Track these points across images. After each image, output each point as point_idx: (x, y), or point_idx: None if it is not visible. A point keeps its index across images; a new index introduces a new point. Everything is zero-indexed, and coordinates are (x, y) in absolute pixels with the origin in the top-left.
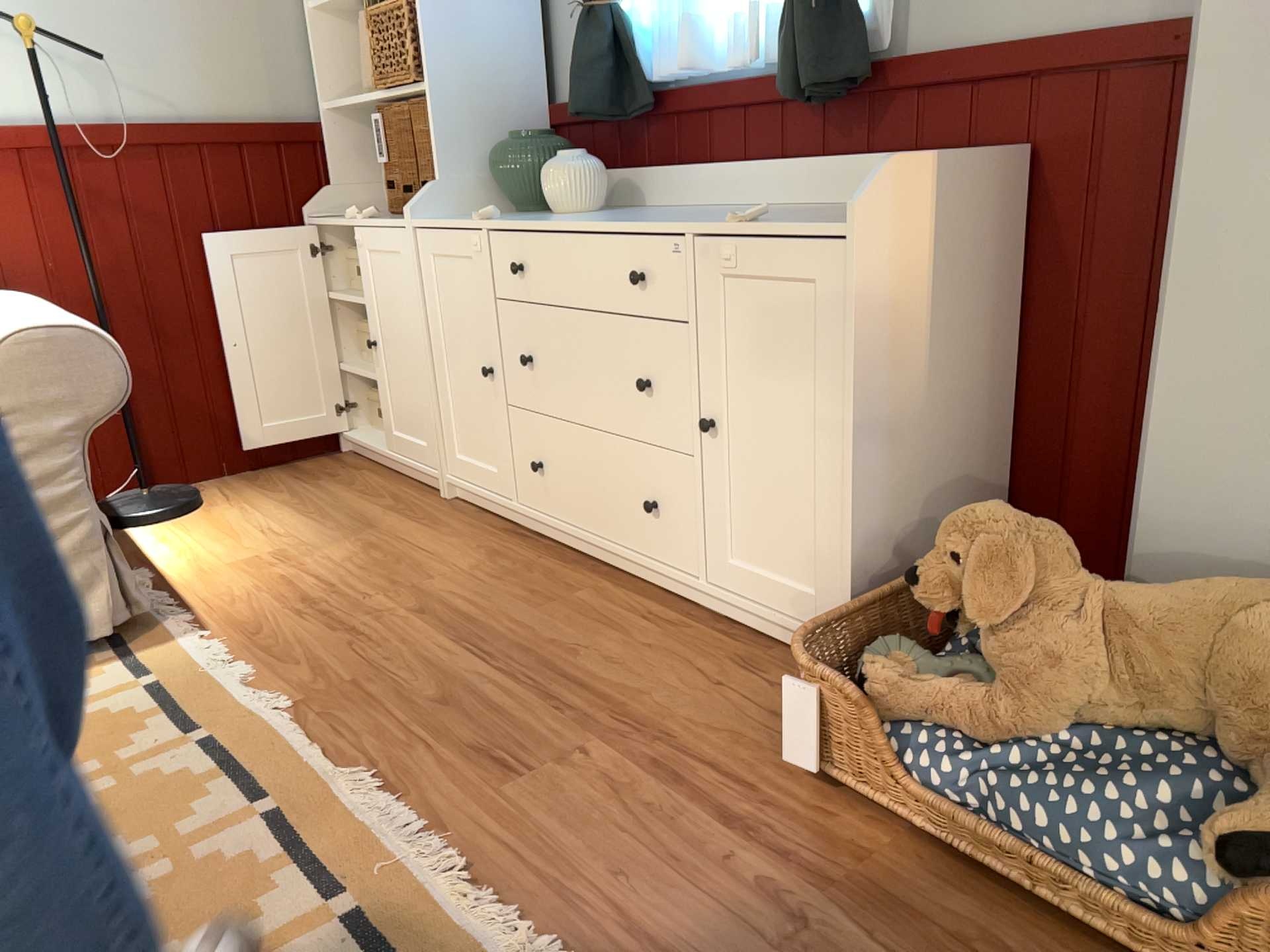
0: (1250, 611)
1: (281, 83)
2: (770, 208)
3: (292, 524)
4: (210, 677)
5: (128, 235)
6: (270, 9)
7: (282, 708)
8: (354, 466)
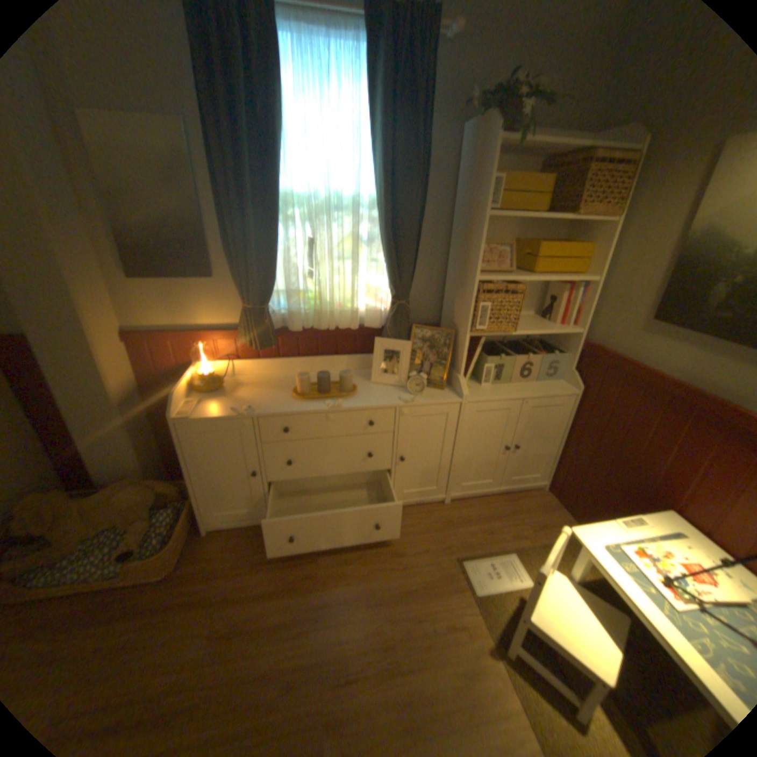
0: (116, 495)
1: None
2: None
3: None
4: None
5: None
6: None
7: None
8: None
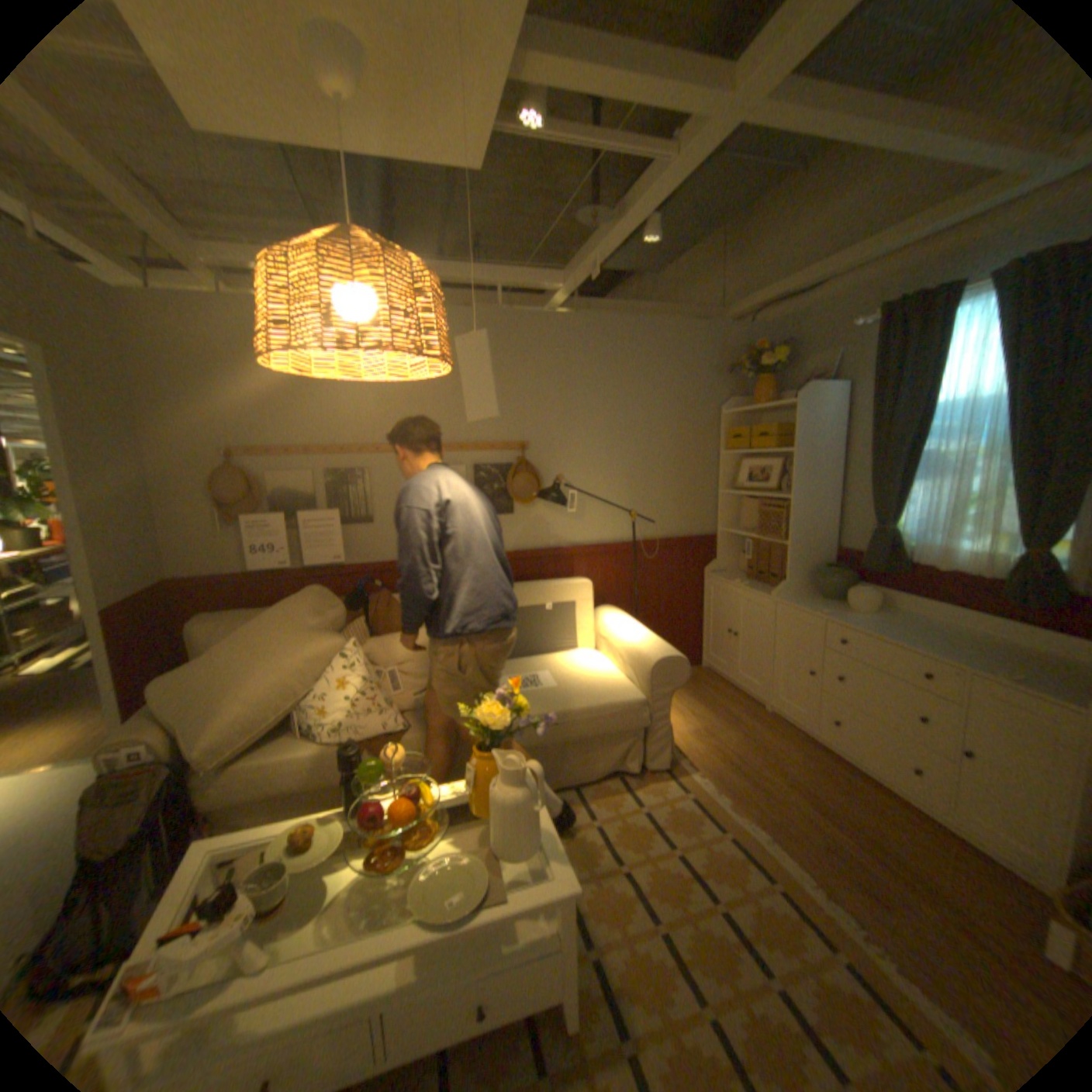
0: None
1: (703, 518)
2: (990, 641)
3: (702, 712)
4: (715, 803)
5: (641, 579)
6: (703, 491)
7: (756, 832)
8: (712, 678)
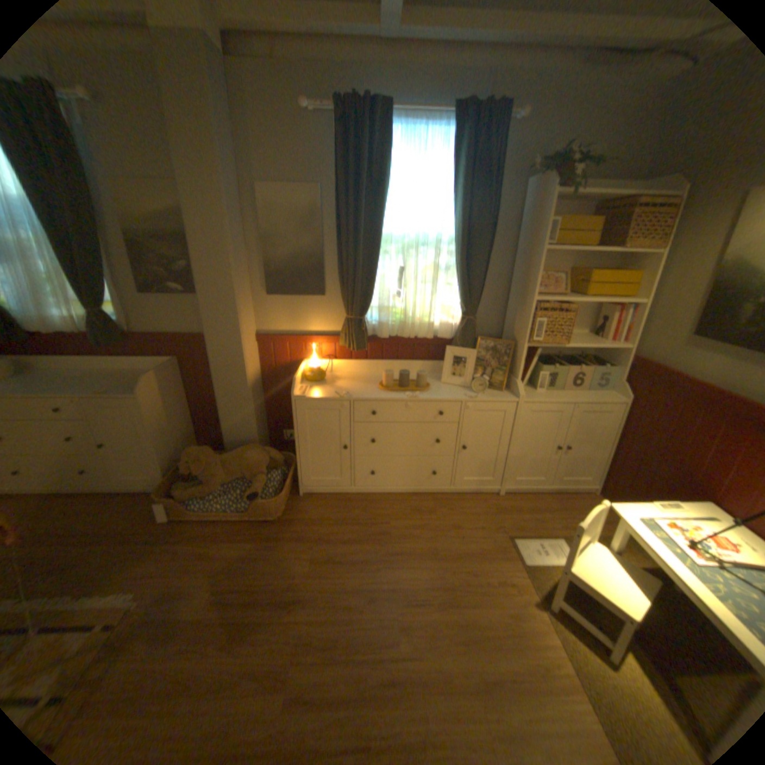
0: (244, 455)
1: None
2: (96, 373)
3: None
4: None
5: None
6: None
7: None
8: None
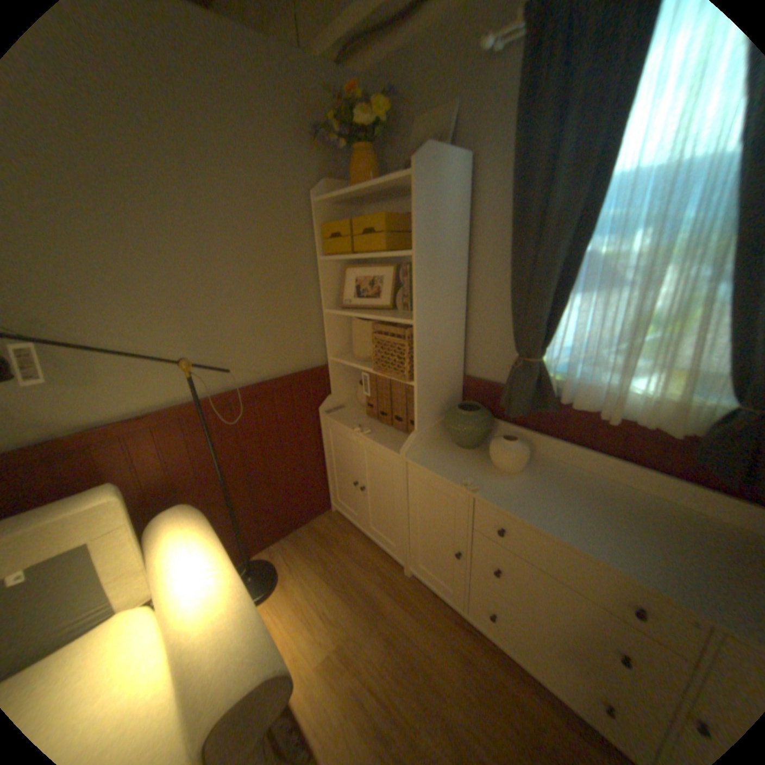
0: None
1: (310, 347)
2: (670, 511)
3: (335, 607)
4: None
5: (235, 442)
6: (305, 311)
7: None
8: (344, 530)
